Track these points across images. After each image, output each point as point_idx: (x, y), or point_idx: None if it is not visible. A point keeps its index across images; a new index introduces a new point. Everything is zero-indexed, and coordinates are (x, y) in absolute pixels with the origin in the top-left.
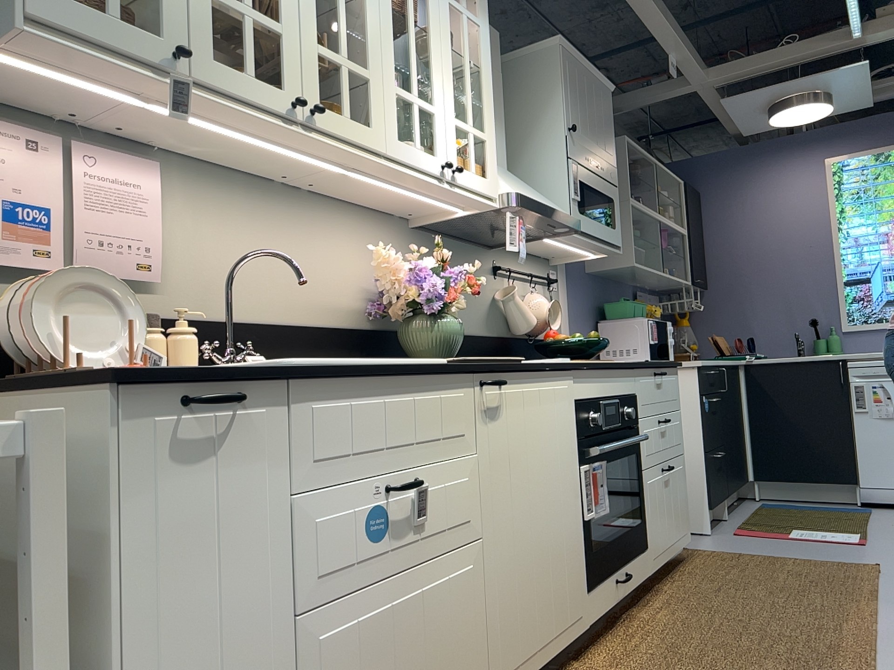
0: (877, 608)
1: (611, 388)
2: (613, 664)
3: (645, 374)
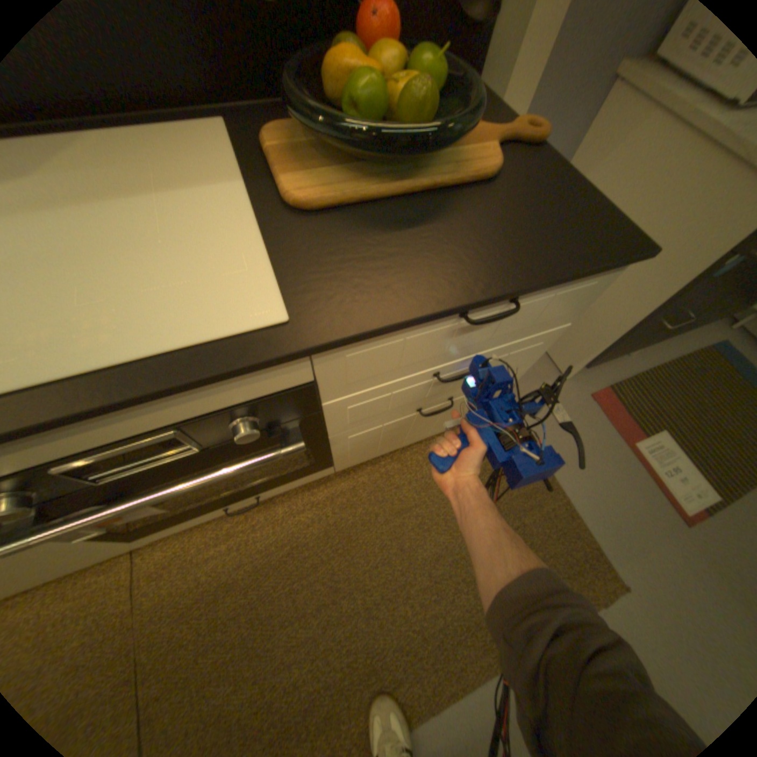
0: (482, 685)
1: (105, 432)
2: (152, 575)
3: (379, 333)
